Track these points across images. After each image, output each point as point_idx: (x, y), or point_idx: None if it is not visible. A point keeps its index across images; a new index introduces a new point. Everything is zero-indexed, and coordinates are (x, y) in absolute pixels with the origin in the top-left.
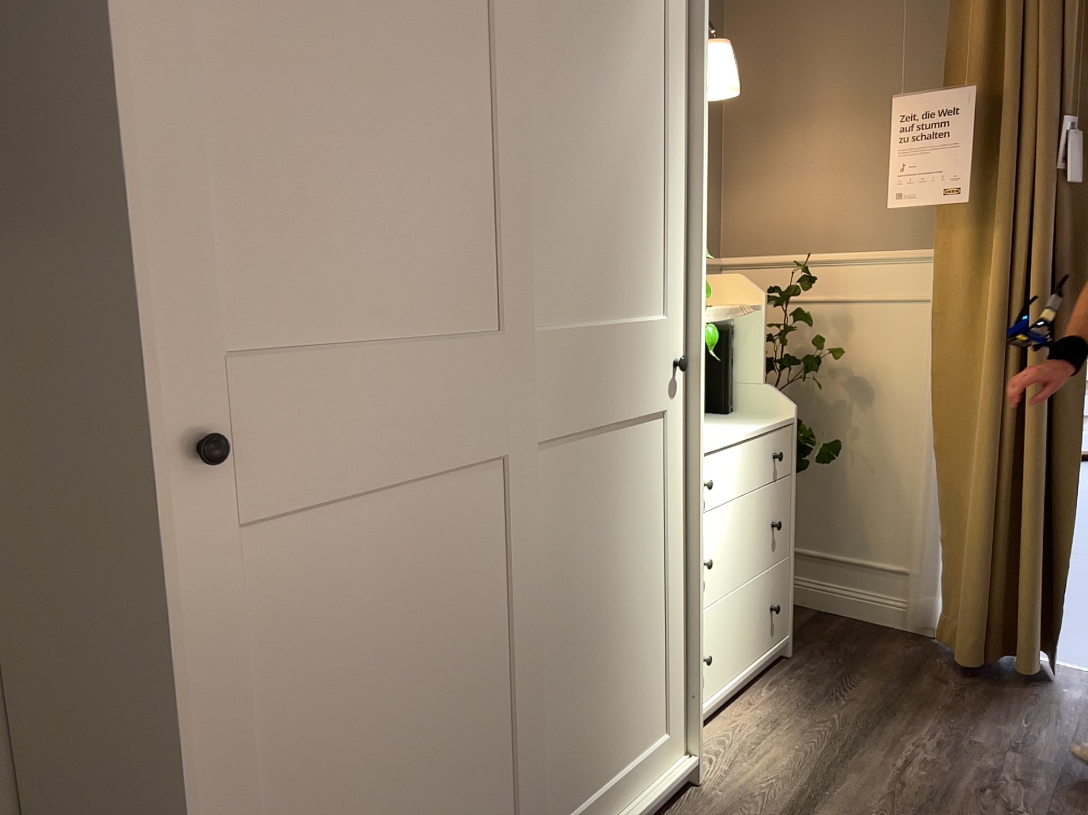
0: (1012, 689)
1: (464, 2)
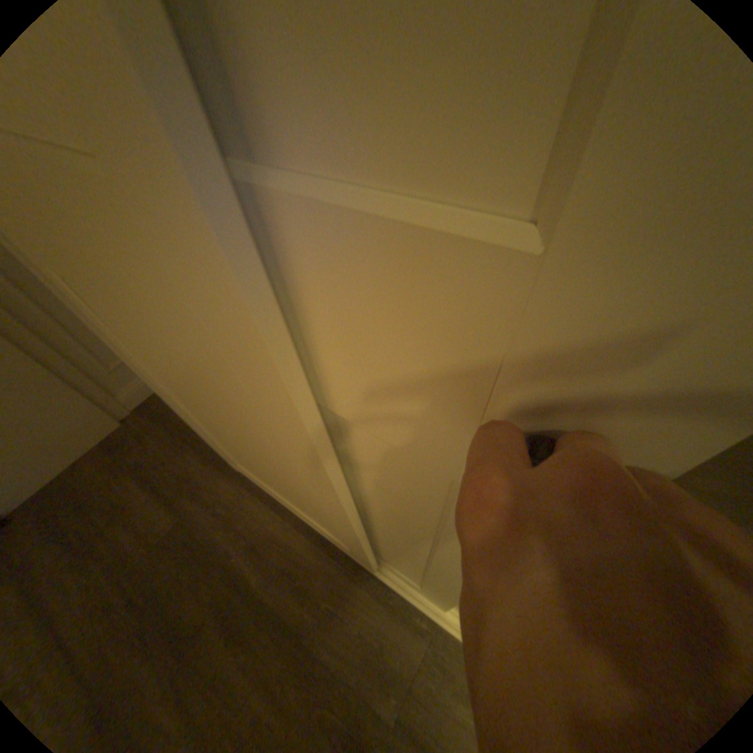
0: None
1: None
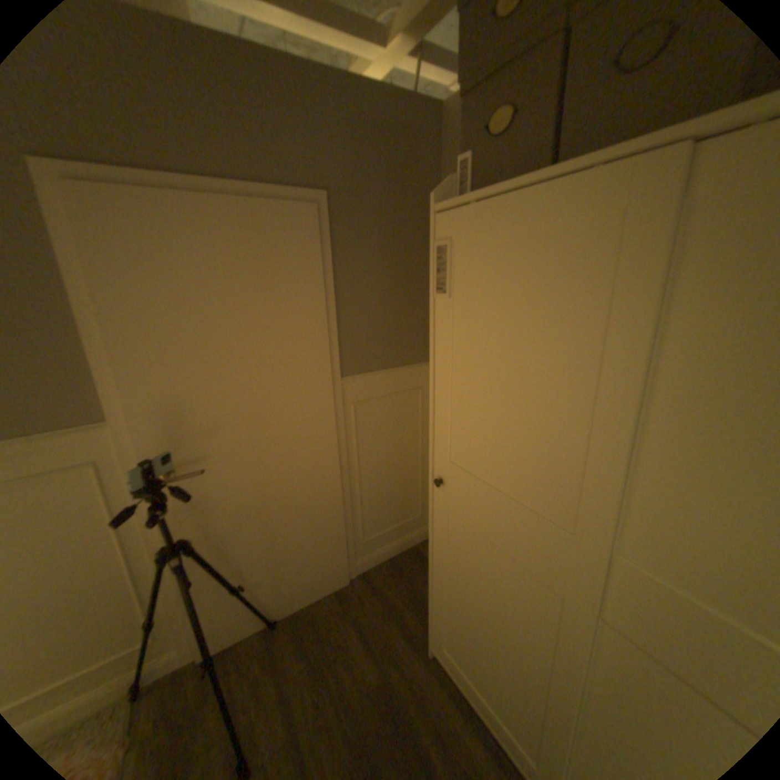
0: None
1: (576, 346)
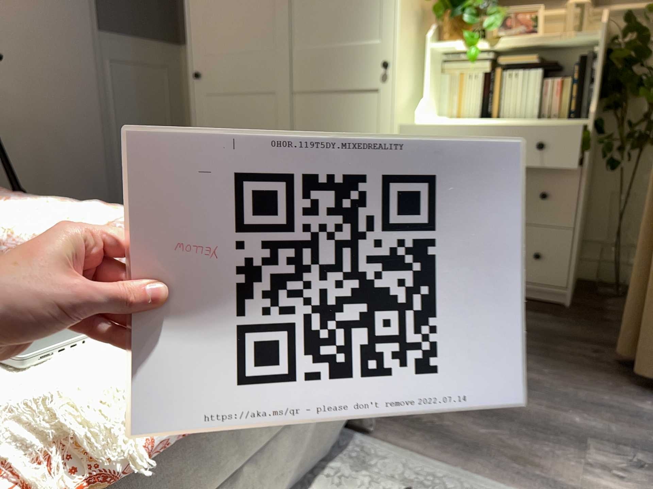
0: (623, 384)
1: None
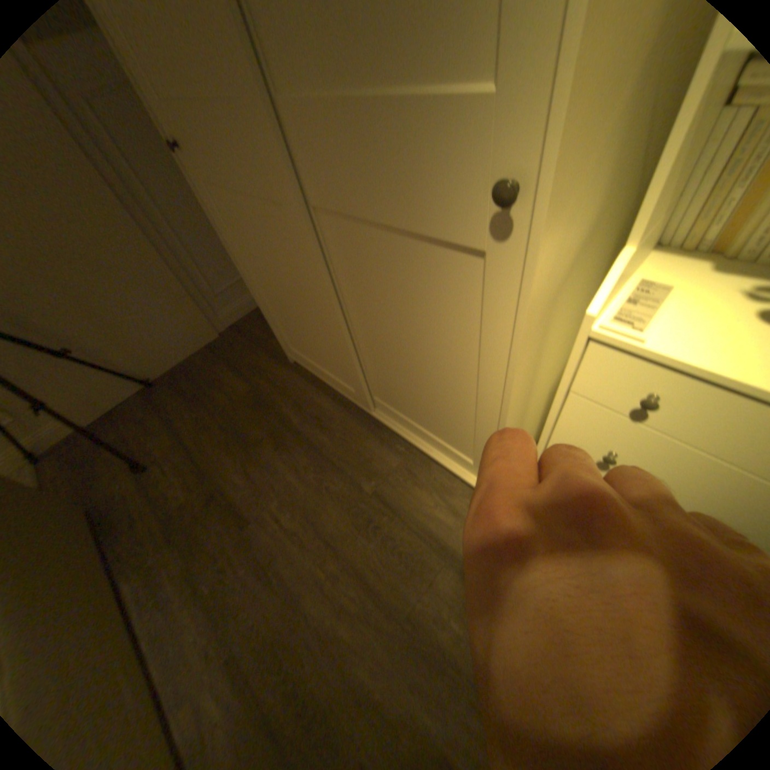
0: None
1: None
